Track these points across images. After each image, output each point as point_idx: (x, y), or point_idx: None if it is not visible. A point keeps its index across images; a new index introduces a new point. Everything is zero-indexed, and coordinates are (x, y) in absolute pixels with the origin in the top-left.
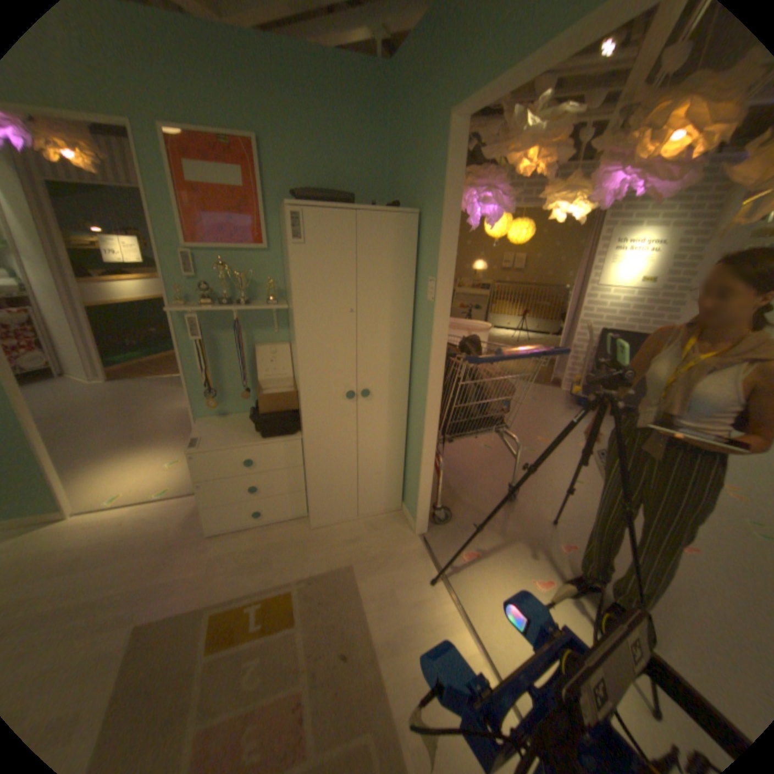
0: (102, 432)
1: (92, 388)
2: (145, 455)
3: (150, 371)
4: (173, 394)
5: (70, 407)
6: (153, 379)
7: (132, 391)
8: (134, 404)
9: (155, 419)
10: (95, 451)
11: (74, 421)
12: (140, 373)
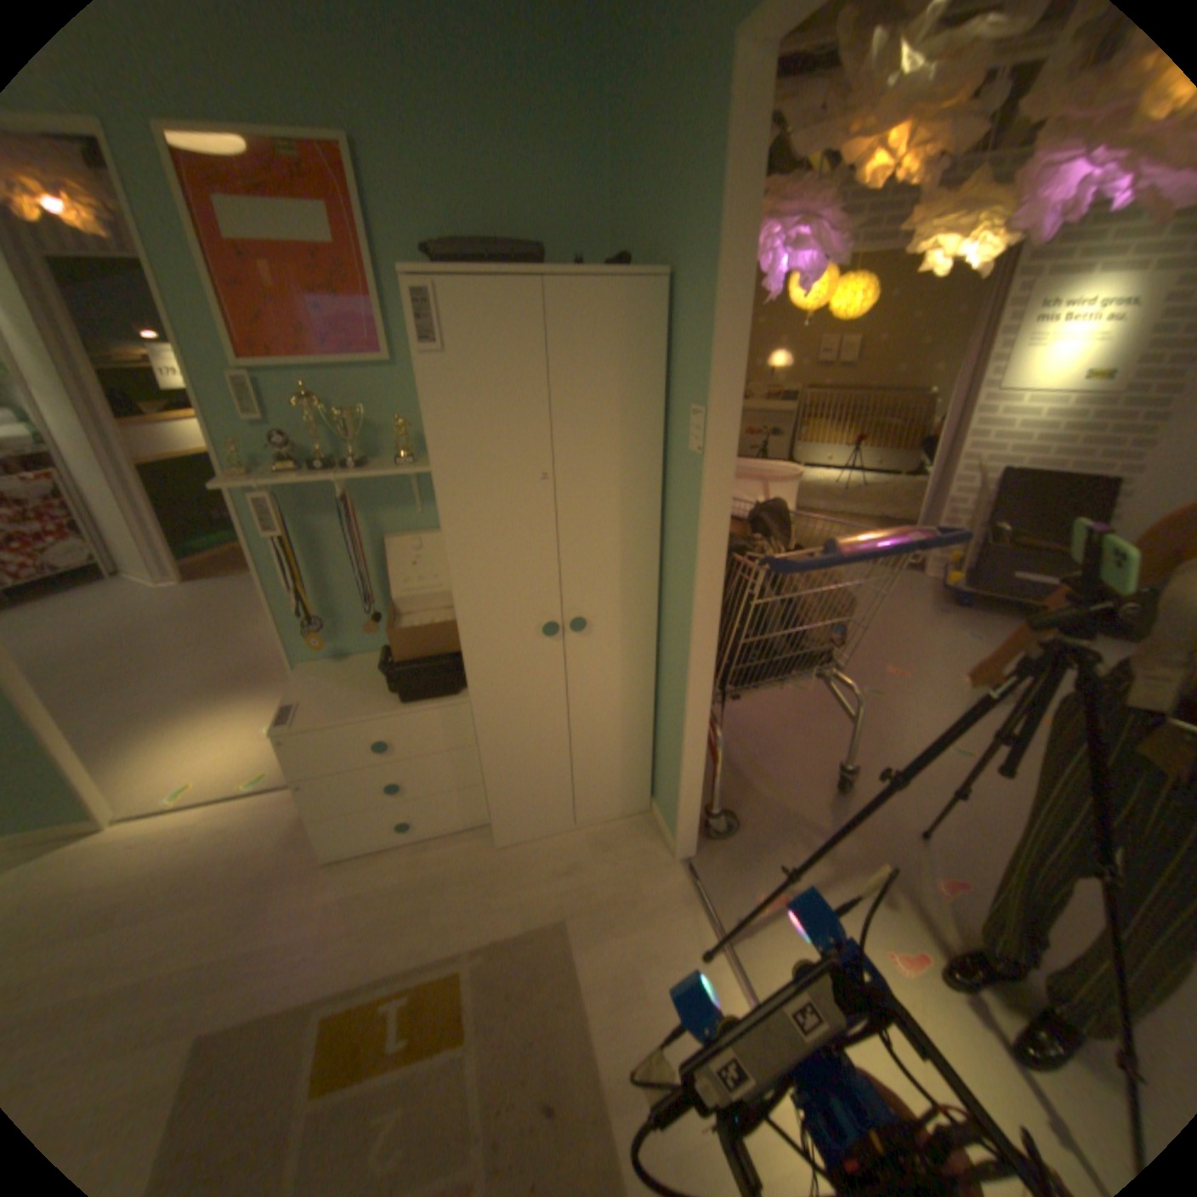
0: (168, 671)
1: (158, 595)
2: (232, 711)
3: None
4: None
5: (124, 628)
6: None
7: (218, 598)
8: (220, 620)
9: (251, 648)
10: (156, 706)
11: (128, 653)
12: (233, 568)
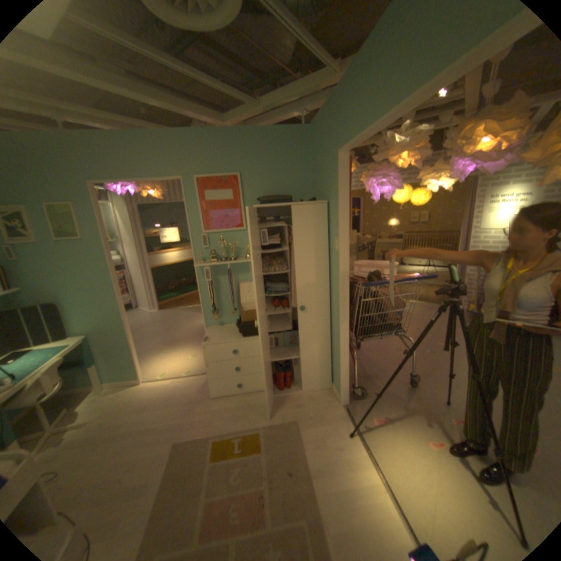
0: (156, 338)
1: (151, 314)
2: (178, 351)
3: (181, 303)
4: (193, 316)
5: (141, 324)
6: (183, 308)
7: (171, 315)
8: (173, 322)
9: (184, 331)
10: (153, 349)
11: (143, 332)
12: (176, 305)
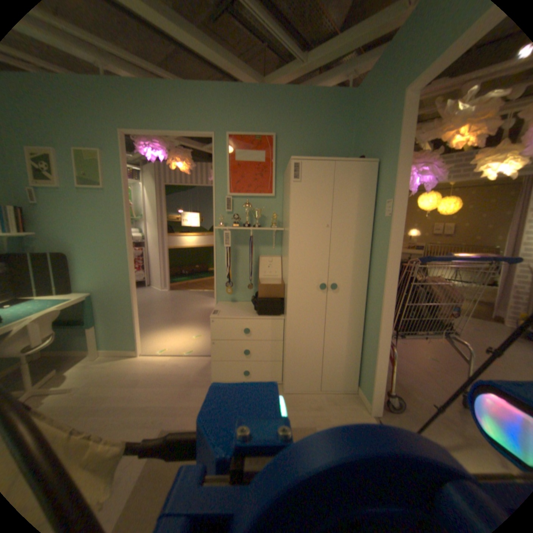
0: (163, 315)
1: (162, 293)
2: (183, 330)
3: (192, 287)
4: (202, 300)
5: (150, 301)
6: (193, 291)
7: (181, 296)
8: (181, 302)
9: (191, 312)
10: (158, 324)
11: (150, 308)
12: (187, 288)
